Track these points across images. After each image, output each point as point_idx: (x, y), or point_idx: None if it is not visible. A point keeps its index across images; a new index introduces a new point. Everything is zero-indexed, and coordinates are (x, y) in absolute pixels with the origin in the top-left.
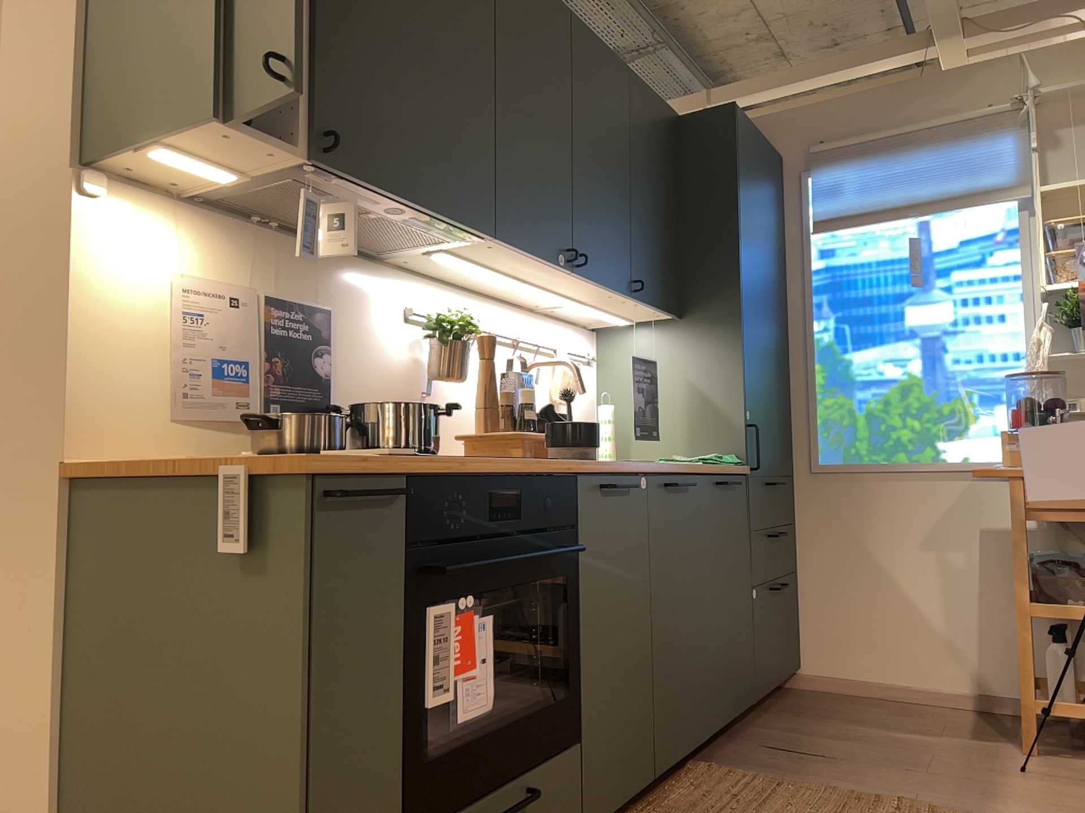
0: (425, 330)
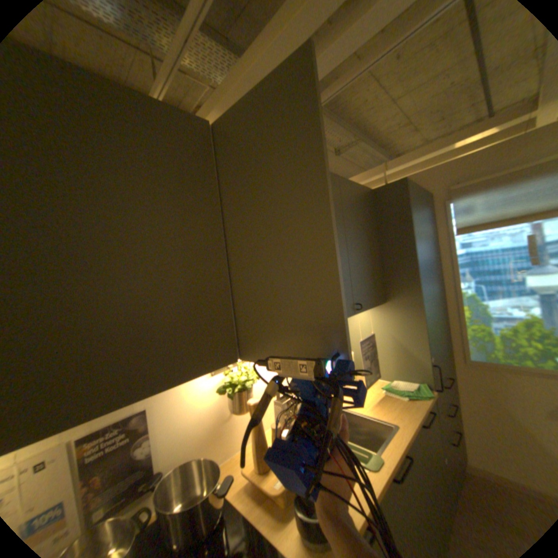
0: (219, 389)
